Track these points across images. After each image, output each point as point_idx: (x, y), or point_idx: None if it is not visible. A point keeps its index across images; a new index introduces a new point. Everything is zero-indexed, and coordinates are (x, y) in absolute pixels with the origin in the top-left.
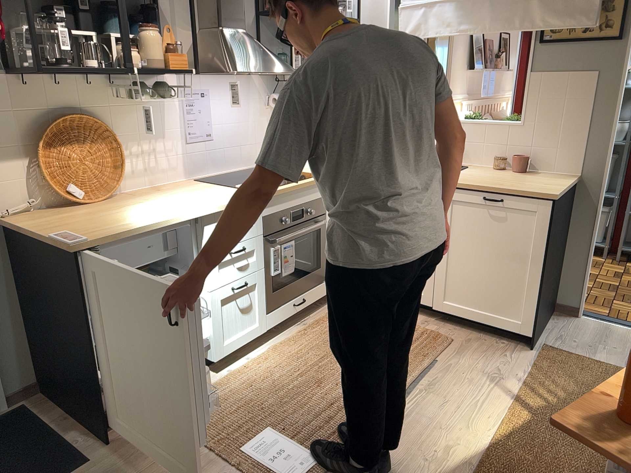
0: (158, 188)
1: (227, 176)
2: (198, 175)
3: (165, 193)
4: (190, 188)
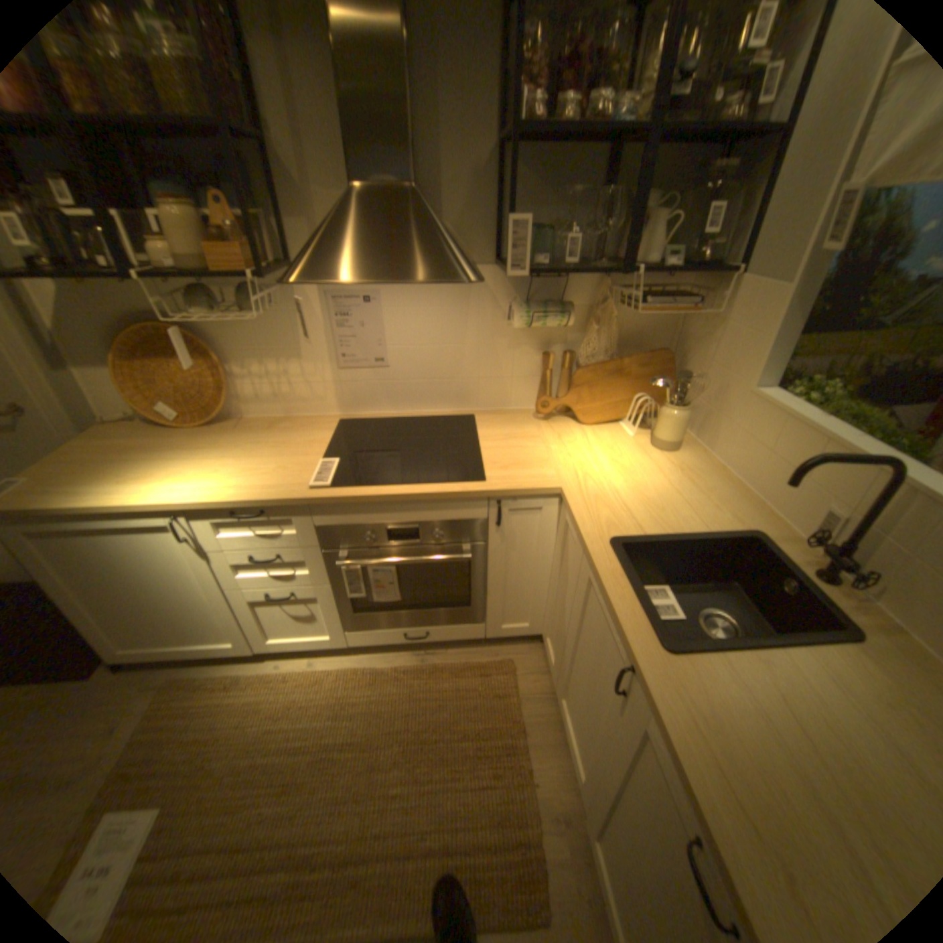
0: (285, 421)
1: (413, 419)
2: (362, 411)
3: (260, 436)
4: (299, 436)
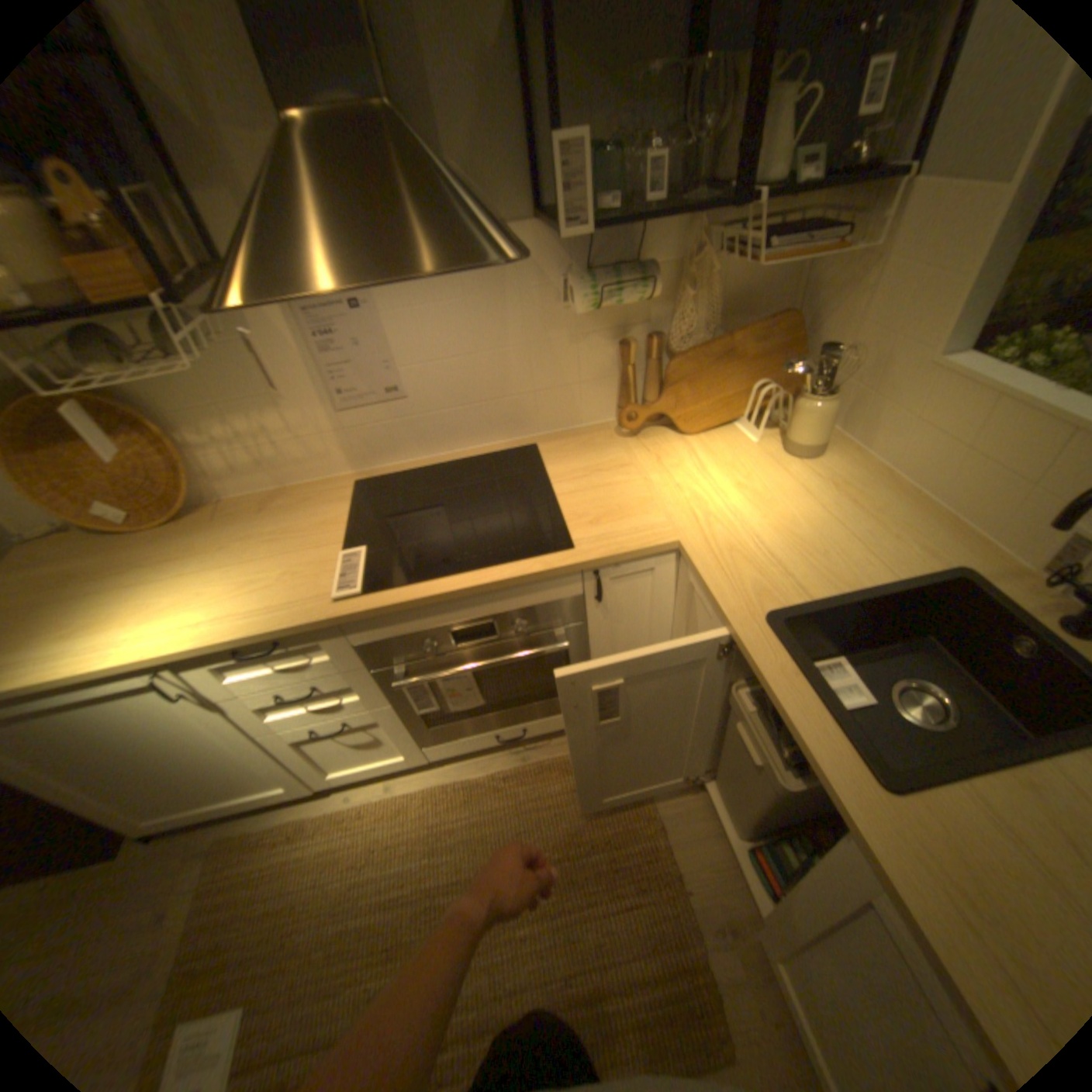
0: (279, 494)
1: (455, 460)
2: (383, 462)
3: (249, 525)
4: (303, 516)
